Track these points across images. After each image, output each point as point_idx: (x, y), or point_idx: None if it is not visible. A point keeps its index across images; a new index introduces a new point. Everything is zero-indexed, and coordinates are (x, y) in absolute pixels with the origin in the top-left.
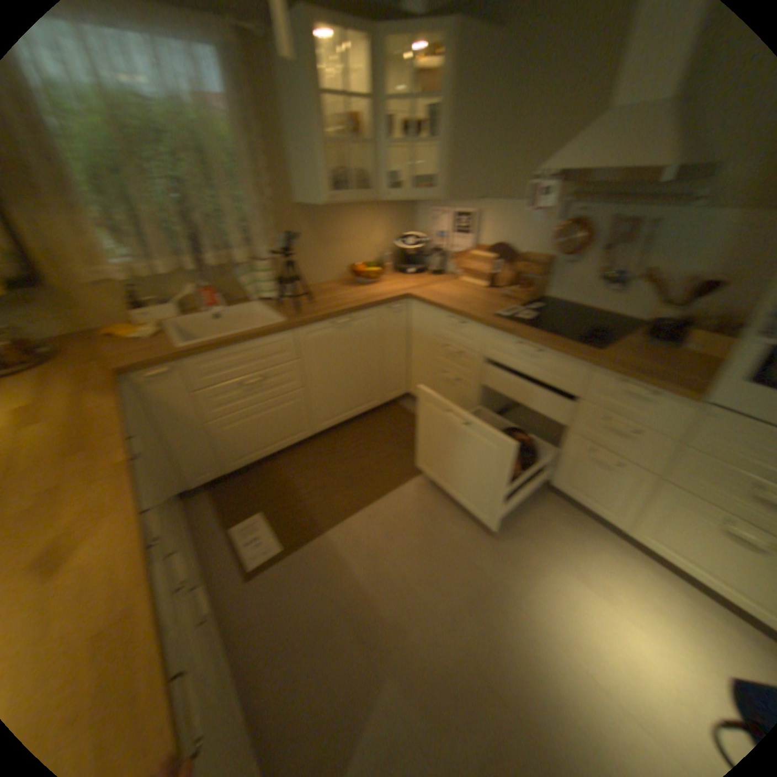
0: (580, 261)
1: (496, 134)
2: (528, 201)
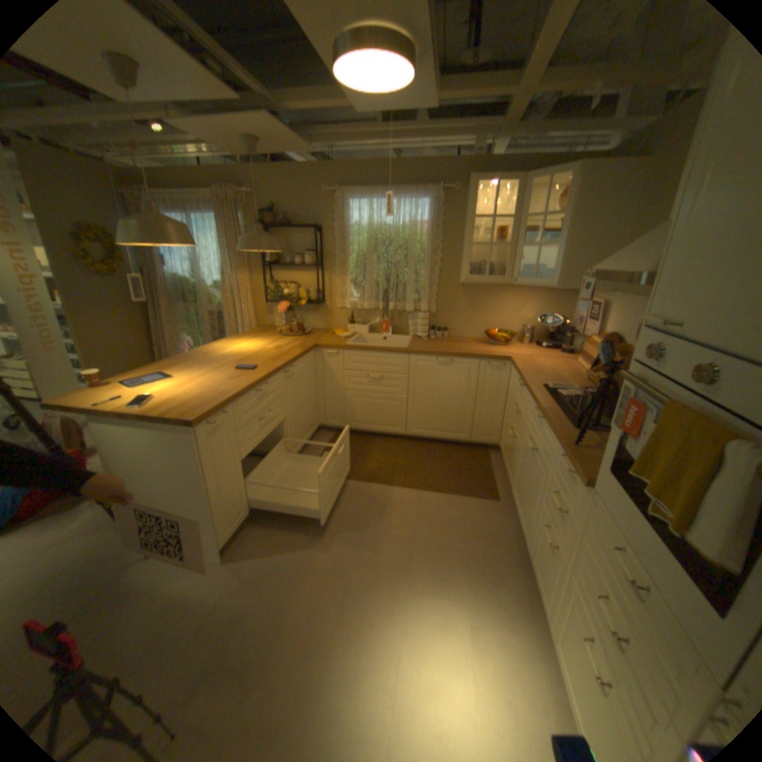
0: None
1: (632, 239)
2: (640, 298)
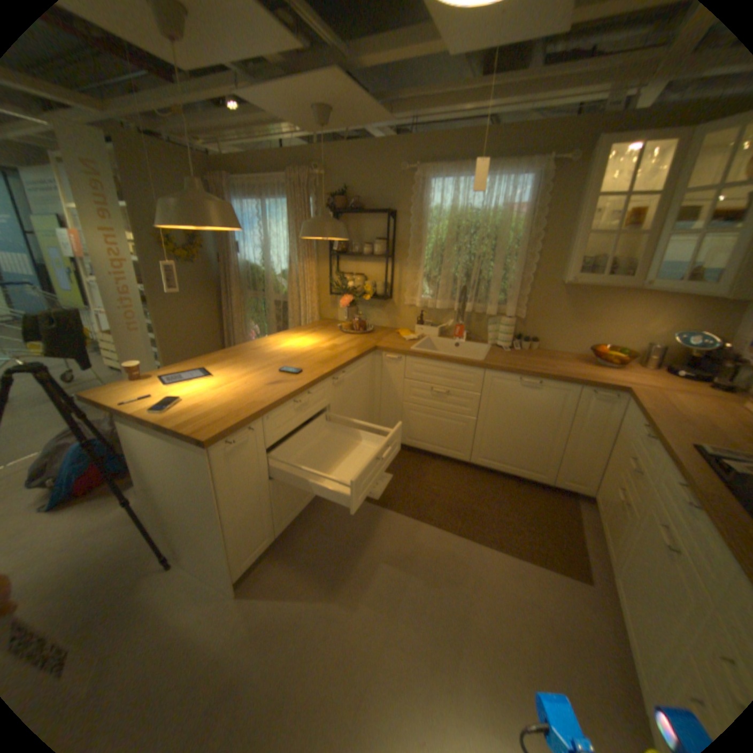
0: None
1: None
2: None
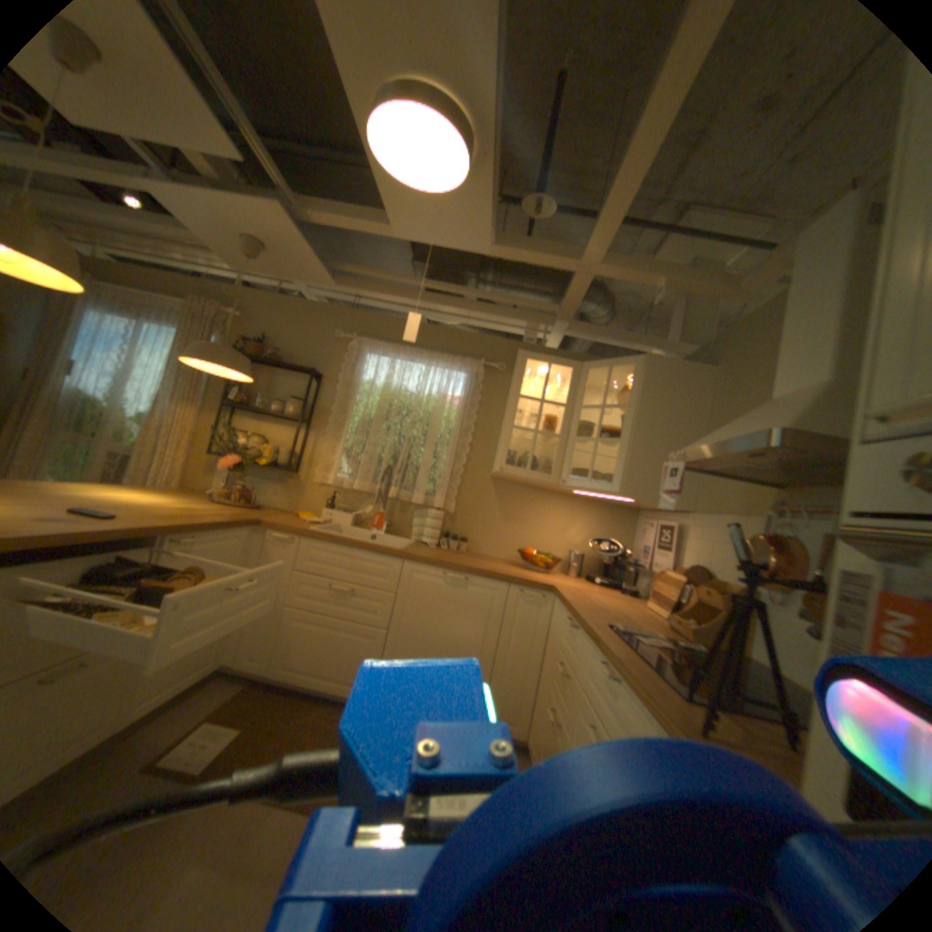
0: (791, 606)
1: None
2: (731, 518)
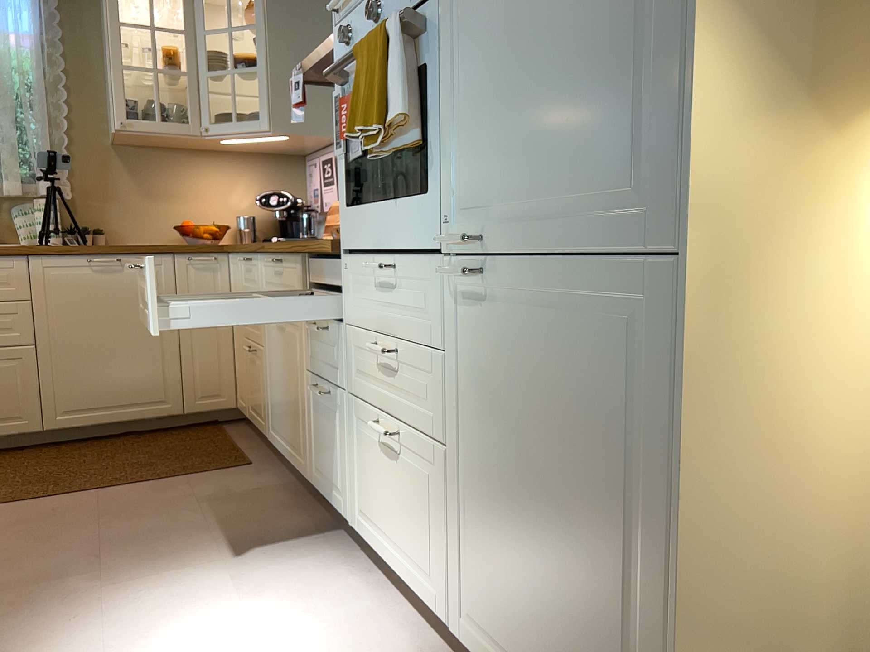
0: None
1: None
2: None
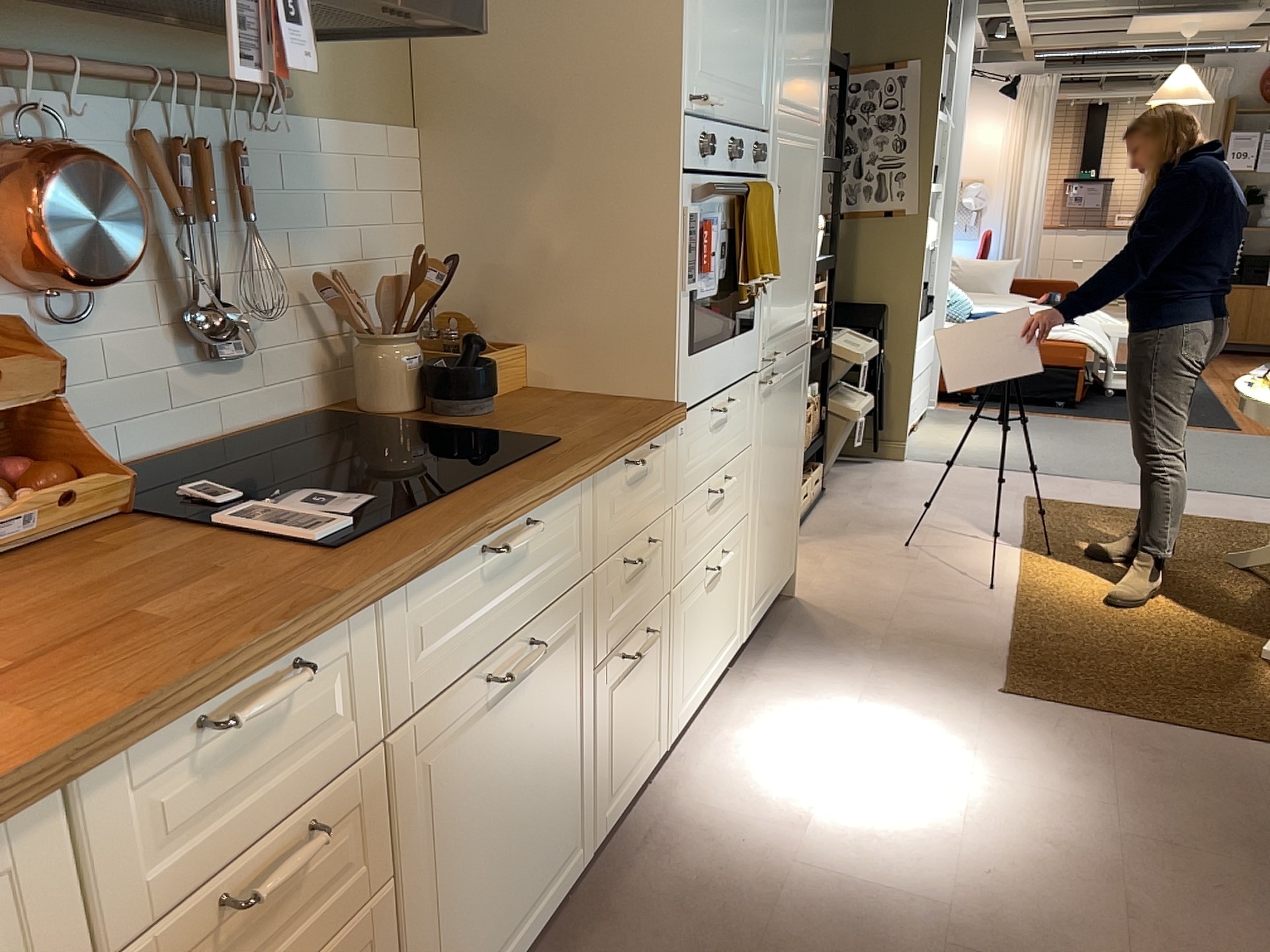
0: (96, 312)
1: None
2: None
